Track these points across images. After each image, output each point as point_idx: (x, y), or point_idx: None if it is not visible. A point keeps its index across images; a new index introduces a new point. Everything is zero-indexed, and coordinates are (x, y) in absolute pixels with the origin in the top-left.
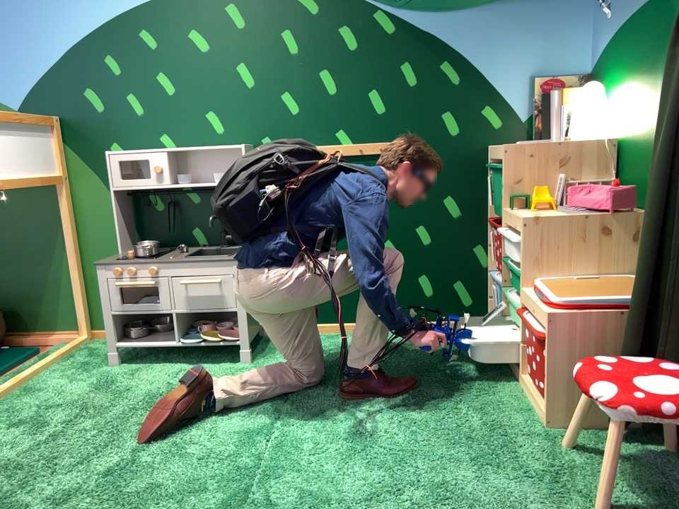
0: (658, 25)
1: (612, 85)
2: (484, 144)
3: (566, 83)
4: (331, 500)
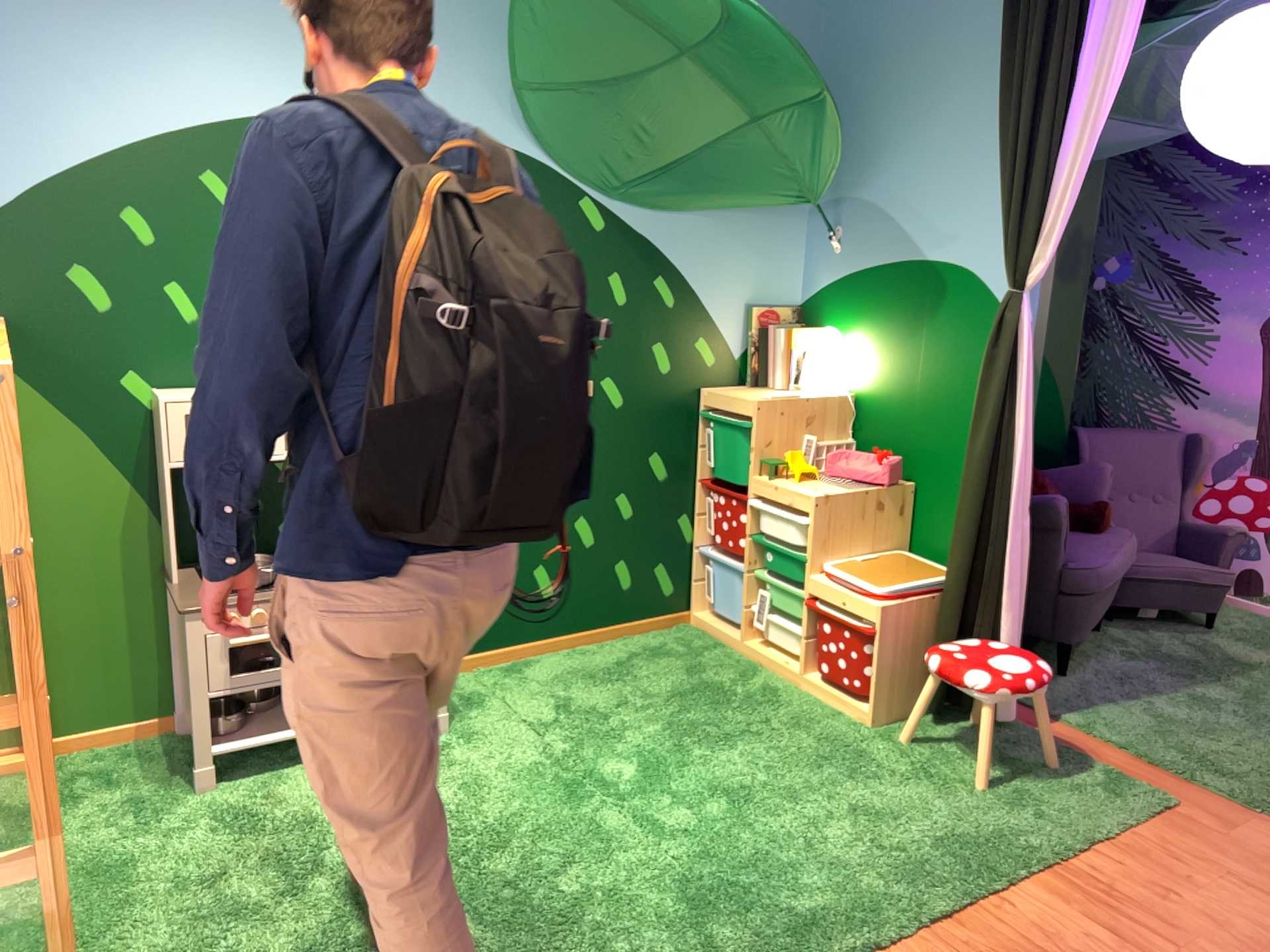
0: (923, 301)
1: (849, 338)
2: (699, 388)
3: (783, 319)
4: (776, 843)
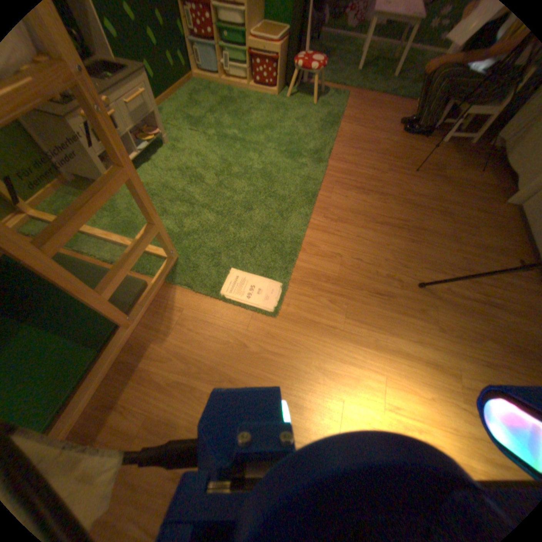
0: None
1: None
2: None
3: None
4: (290, 137)
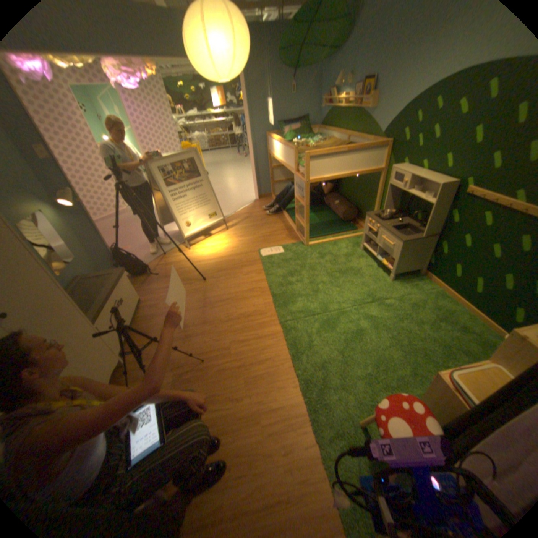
0: None
1: None
2: None
3: None
4: (325, 336)
